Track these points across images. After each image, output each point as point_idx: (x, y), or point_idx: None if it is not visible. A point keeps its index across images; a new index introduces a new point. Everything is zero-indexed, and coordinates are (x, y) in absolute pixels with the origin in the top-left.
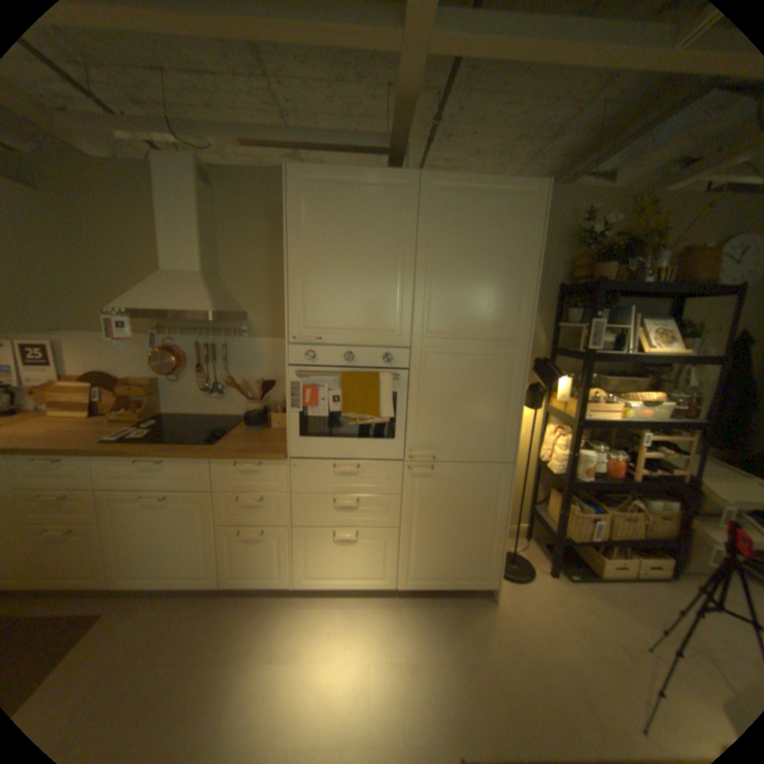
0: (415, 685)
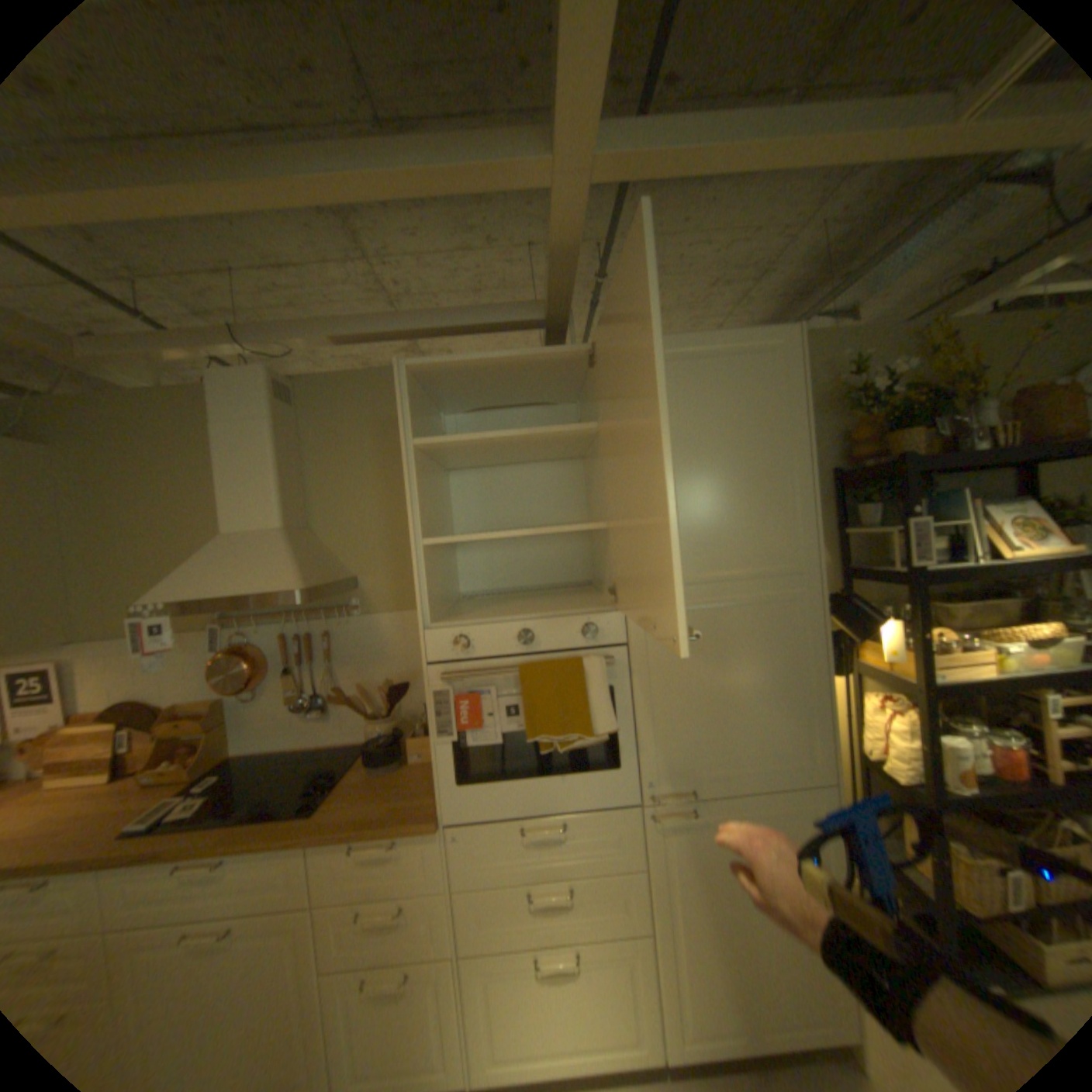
0: None
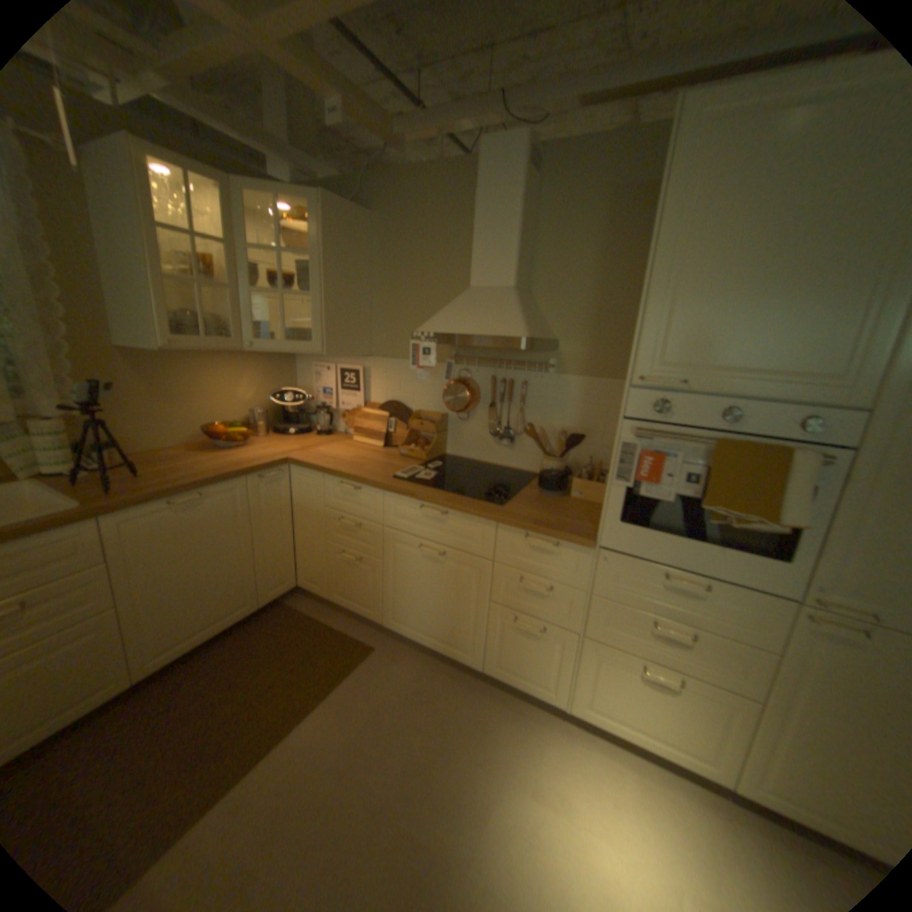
0: None
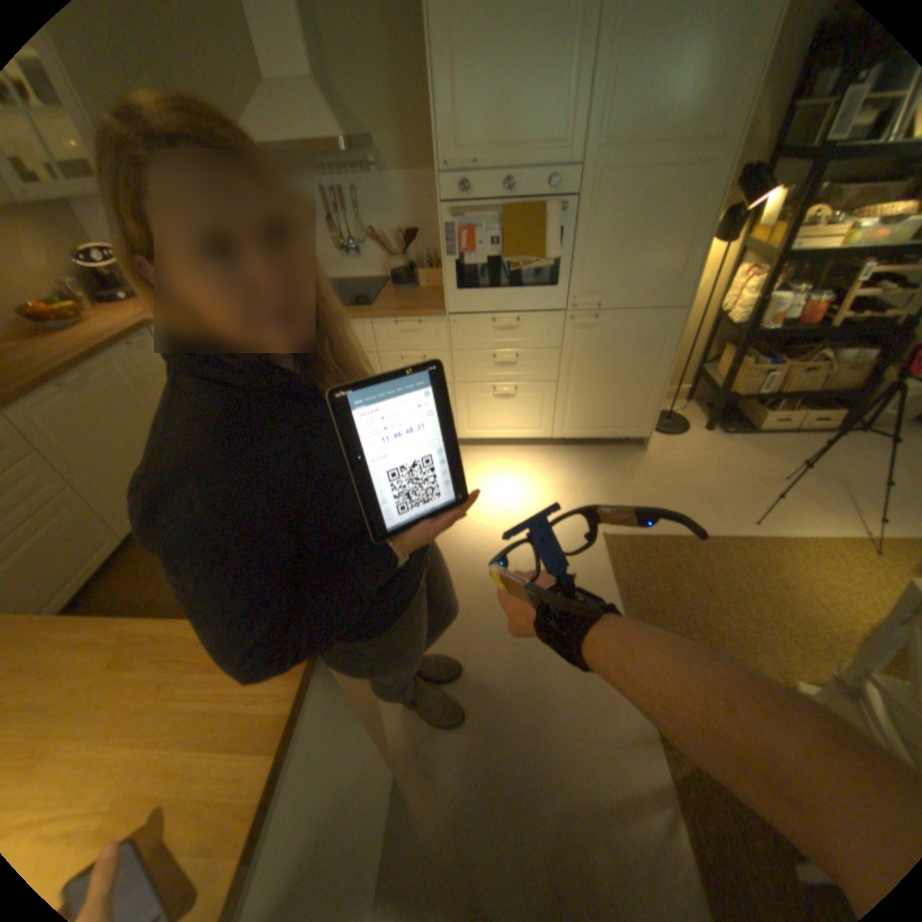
0: (568, 497)
